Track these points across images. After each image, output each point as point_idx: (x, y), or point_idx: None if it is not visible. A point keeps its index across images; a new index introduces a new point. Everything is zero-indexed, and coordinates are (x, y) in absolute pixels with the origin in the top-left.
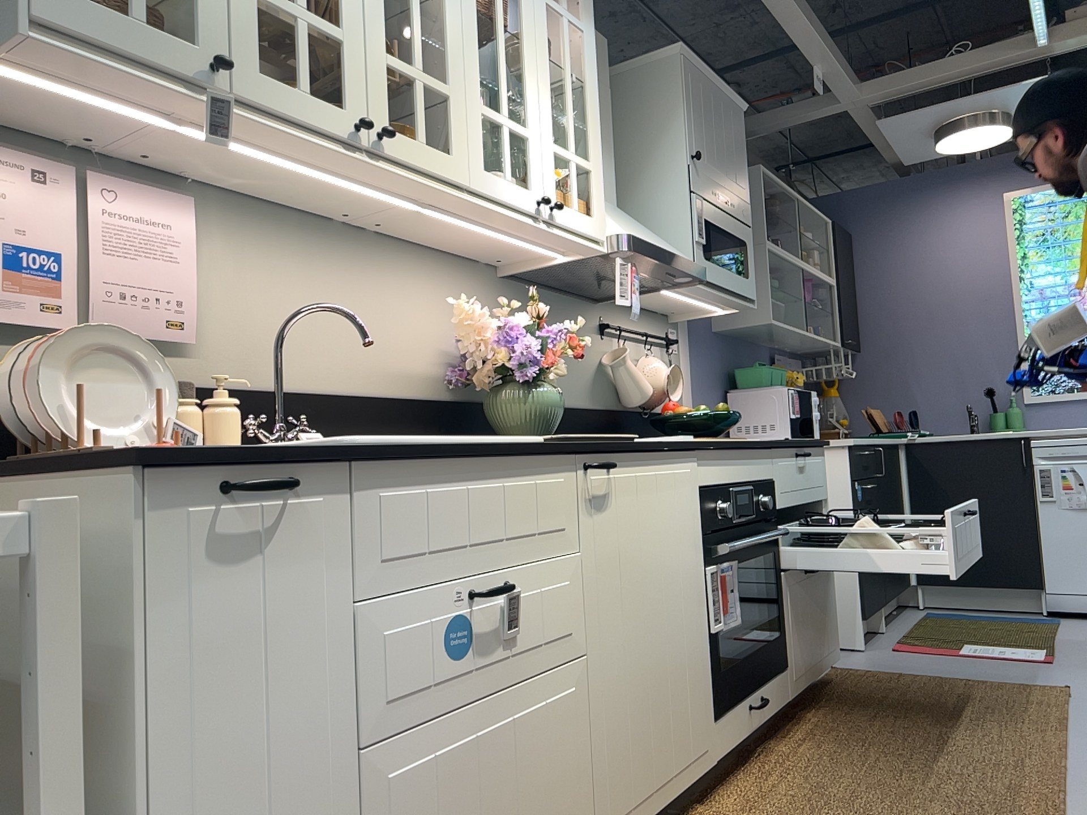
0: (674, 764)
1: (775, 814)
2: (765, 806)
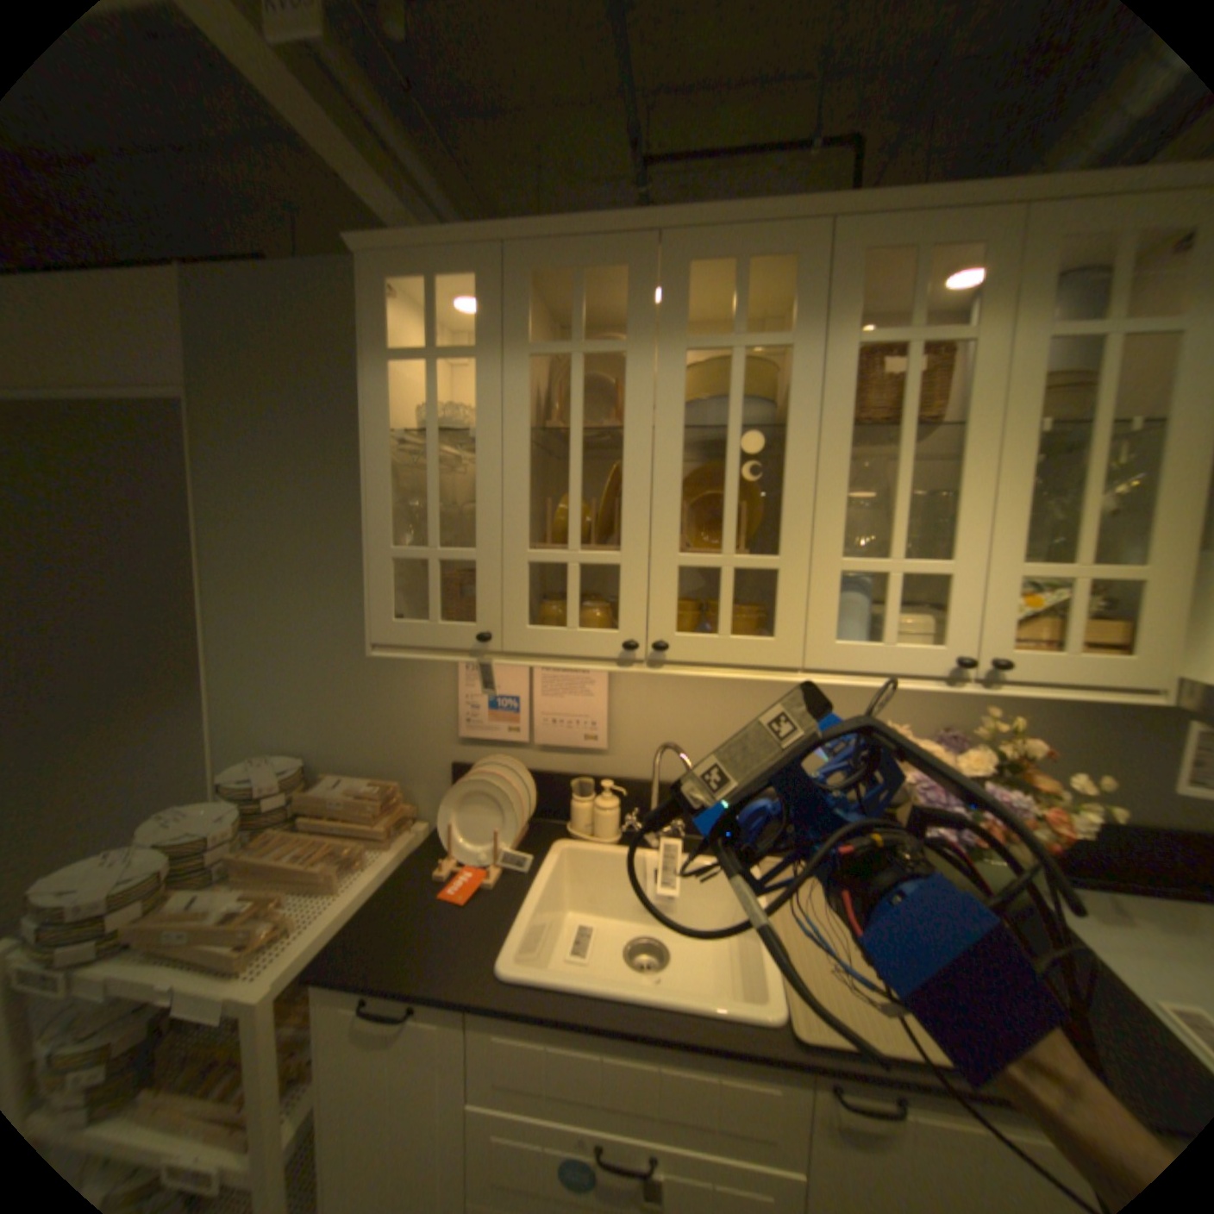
0: None
1: None
2: None
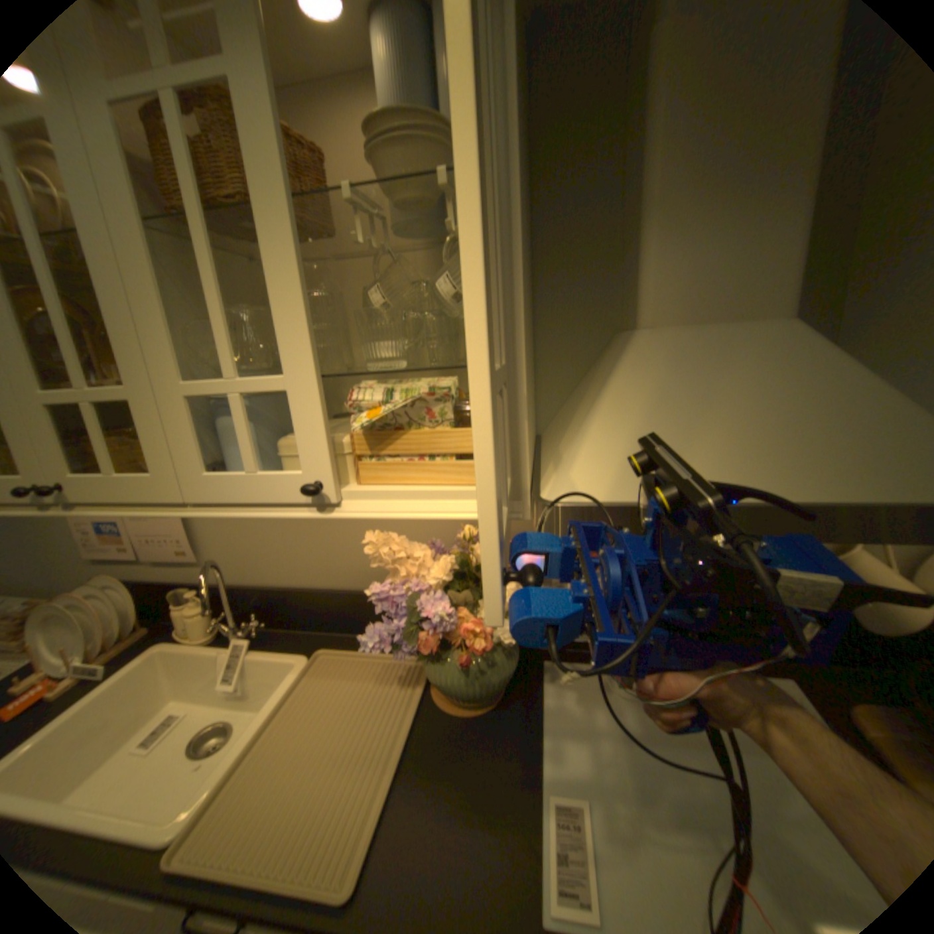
0: None
1: None
2: None
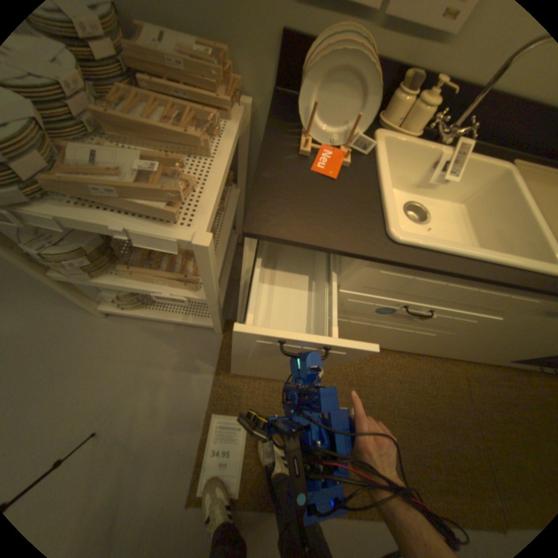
0: (467, 358)
1: (482, 394)
2: (486, 388)
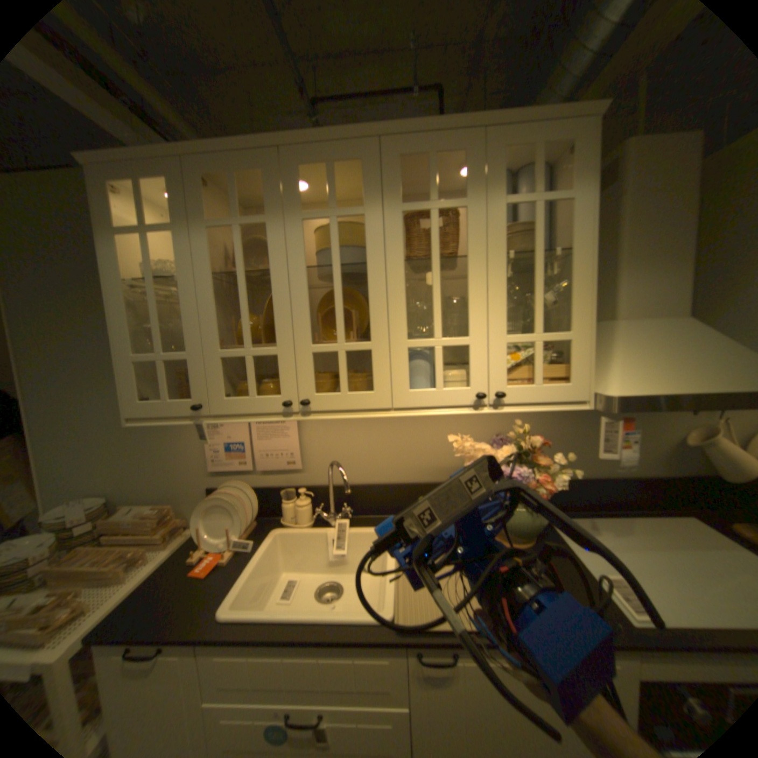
0: None
1: None
2: None
